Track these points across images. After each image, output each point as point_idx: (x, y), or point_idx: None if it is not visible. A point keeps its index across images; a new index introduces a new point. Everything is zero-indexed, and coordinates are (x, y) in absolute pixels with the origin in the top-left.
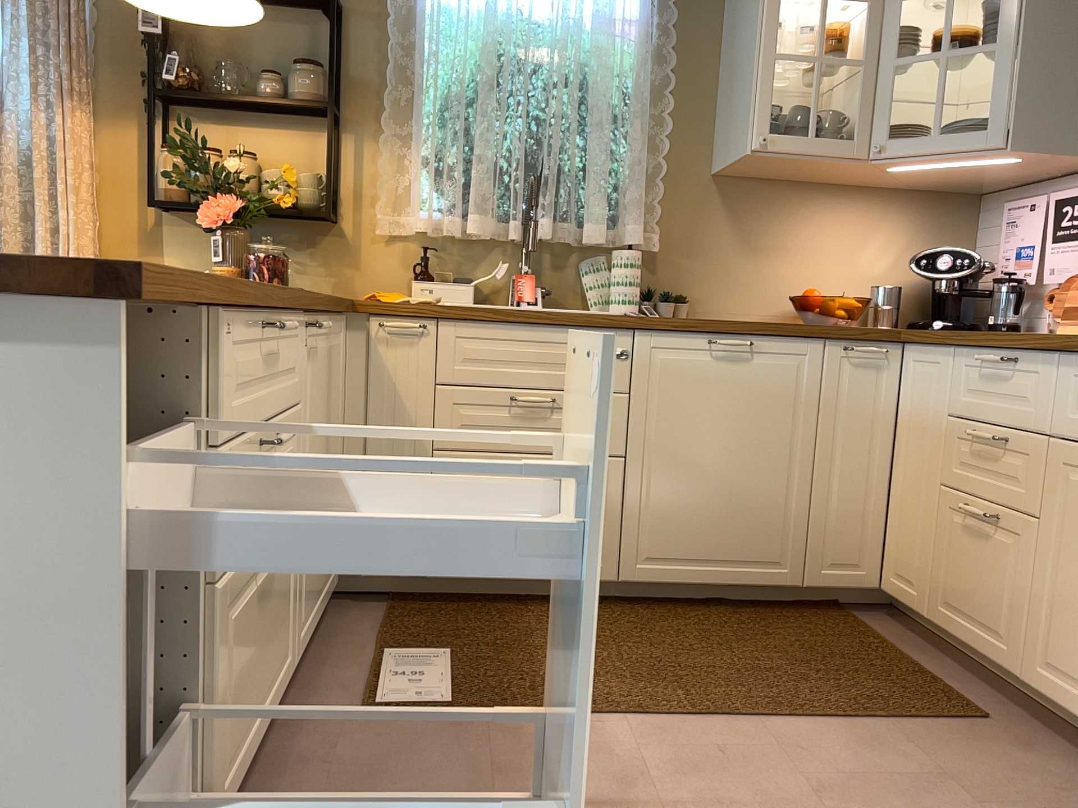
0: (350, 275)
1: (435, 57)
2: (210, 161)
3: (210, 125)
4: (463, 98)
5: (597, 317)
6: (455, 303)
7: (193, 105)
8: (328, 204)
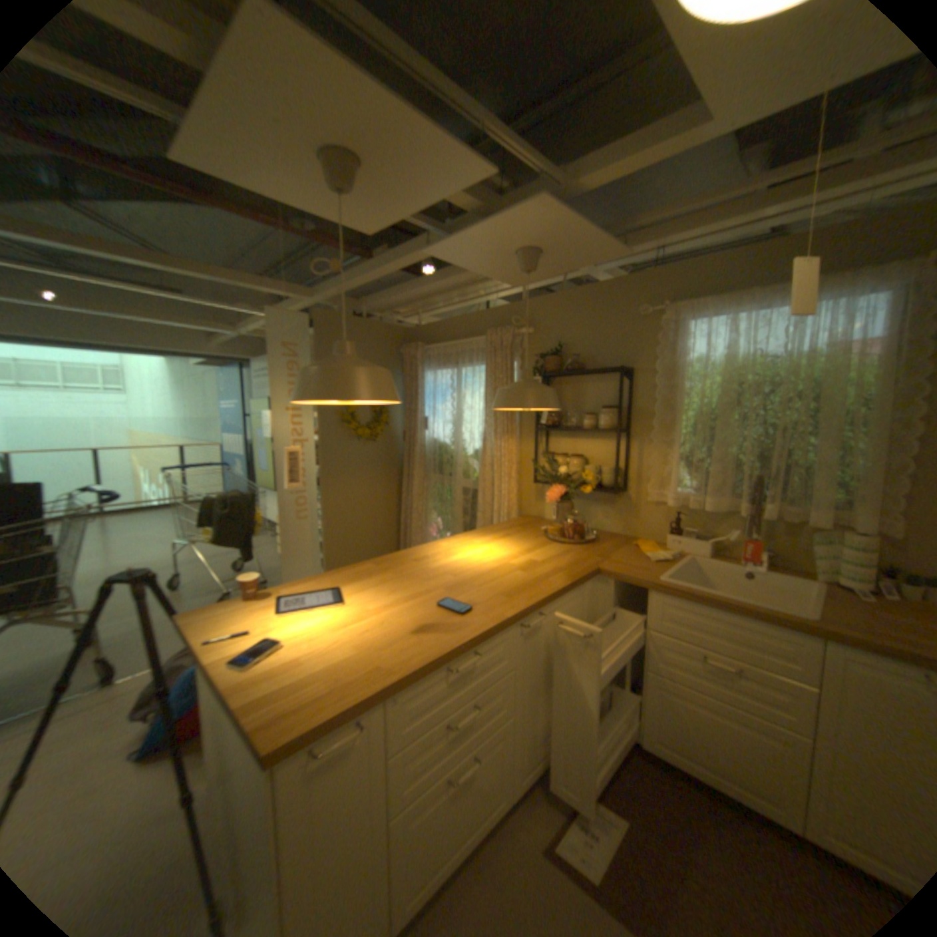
0: (633, 523)
1: (685, 395)
2: (553, 467)
3: (563, 438)
4: (711, 416)
5: (784, 622)
6: (696, 554)
7: (555, 430)
8: (620, 482)
